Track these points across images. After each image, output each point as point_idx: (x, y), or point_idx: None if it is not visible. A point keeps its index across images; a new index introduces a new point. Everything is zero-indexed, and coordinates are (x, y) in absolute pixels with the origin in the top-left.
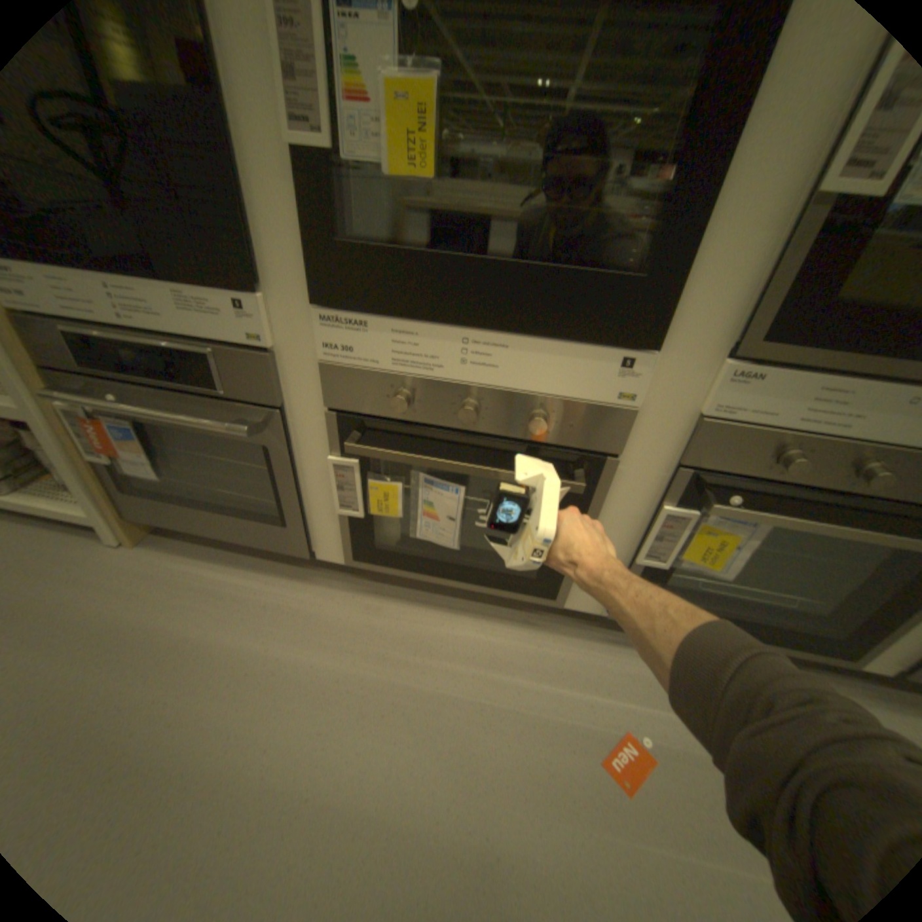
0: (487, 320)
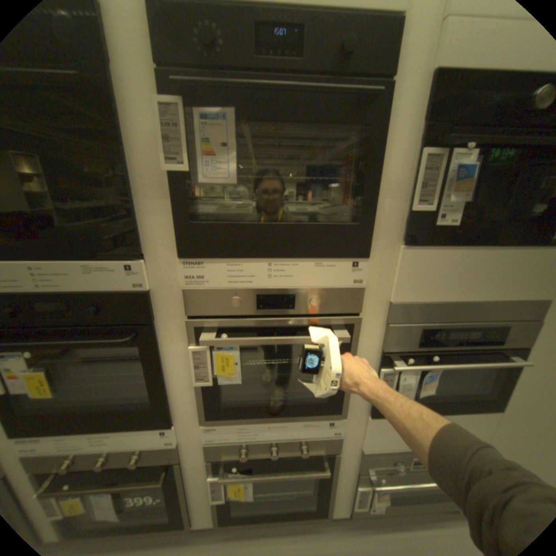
0: (95, 431)
